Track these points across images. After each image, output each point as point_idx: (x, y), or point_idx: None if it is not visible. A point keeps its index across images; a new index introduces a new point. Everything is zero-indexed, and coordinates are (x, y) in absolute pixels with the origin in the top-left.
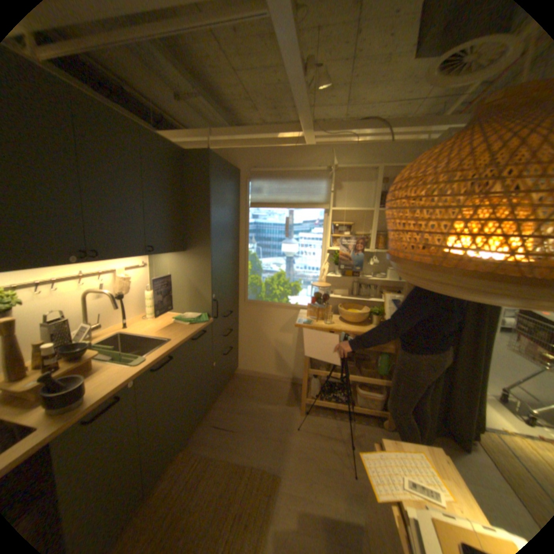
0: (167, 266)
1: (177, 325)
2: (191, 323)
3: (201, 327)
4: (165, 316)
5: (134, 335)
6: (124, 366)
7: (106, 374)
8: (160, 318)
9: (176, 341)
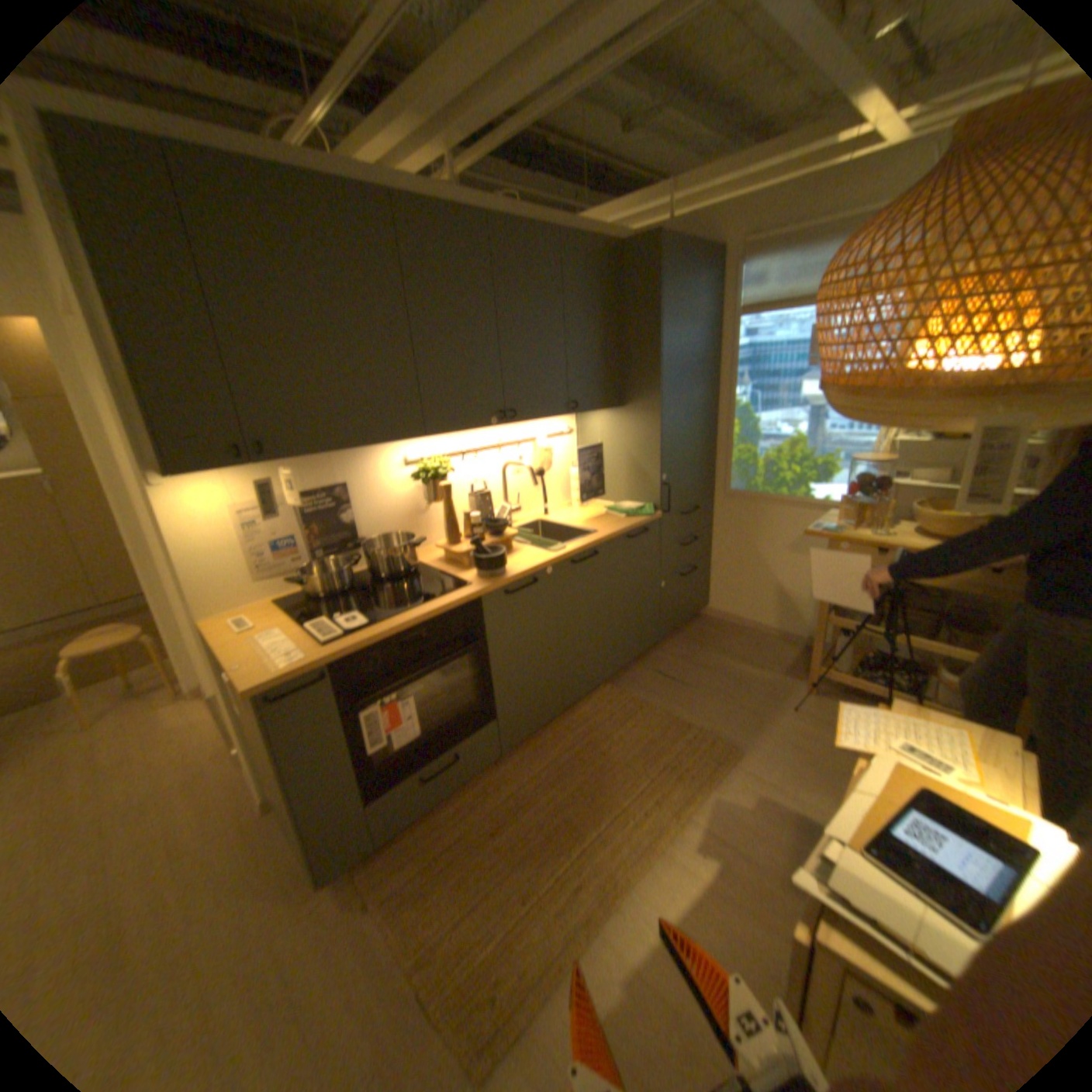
0: (598, 432)
1: (607, 518)
2: (626, 516)
3: (640, 522)
4: (593, 506)
5: (554, 524)
6: (541, 551)
7: (524, 556)
8: (587, 508)
9: (602, 534)
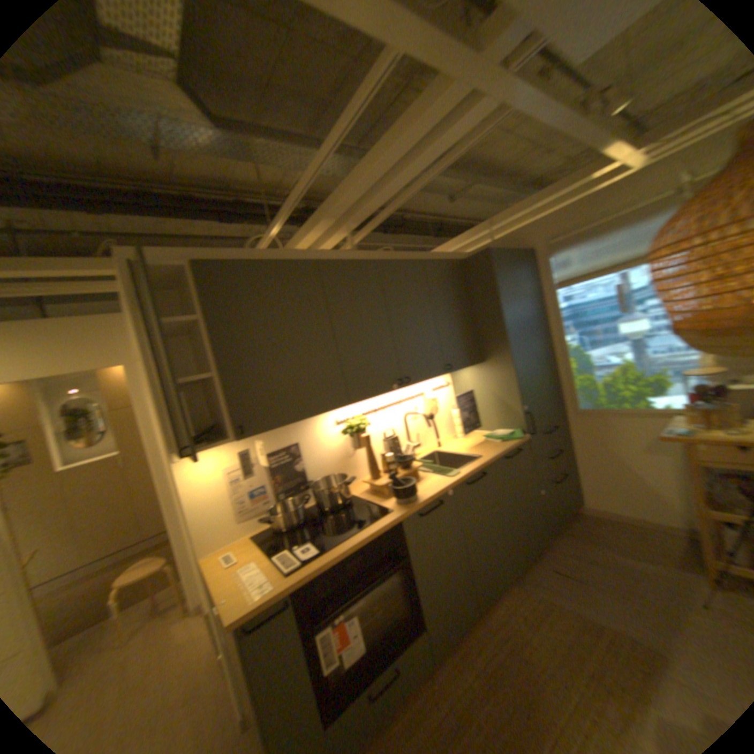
0: (469, 381)
1: (488, 443)
2: (503, 440)
3: (515, 444)
4: (475, 435)
5: (448, 452)
6: (443, 476)
7: (430, 482)
8: (470, 437)
9: (488, 457)
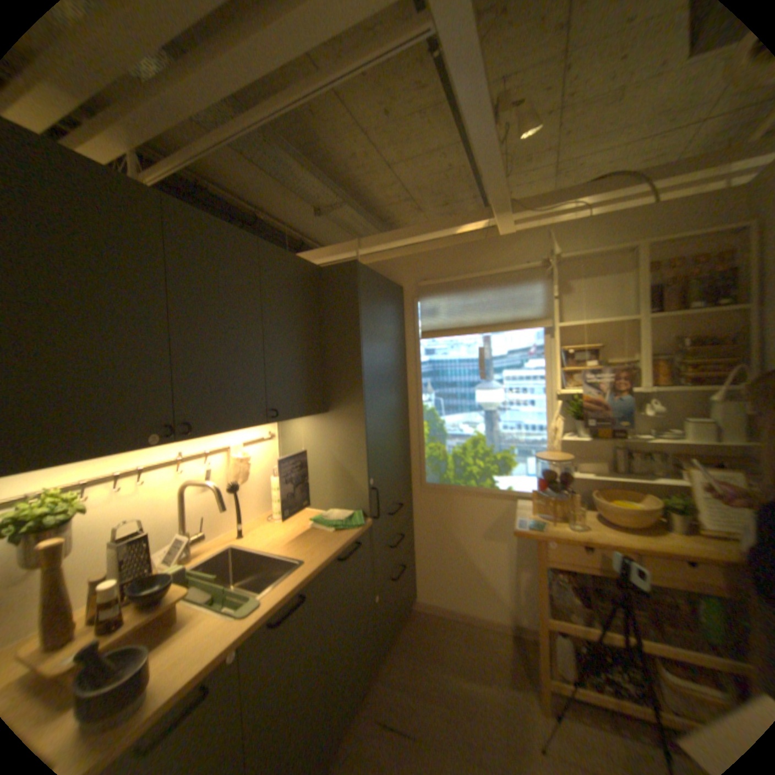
0: (302, 435)
1: (315, 533)
2: (336, 528)
3: (352, 535)
4: (299, 515)
5: (250, 551)
6: (225, 615)
7: (194, 633)
8: (291, 518)
9: (311, 564)
